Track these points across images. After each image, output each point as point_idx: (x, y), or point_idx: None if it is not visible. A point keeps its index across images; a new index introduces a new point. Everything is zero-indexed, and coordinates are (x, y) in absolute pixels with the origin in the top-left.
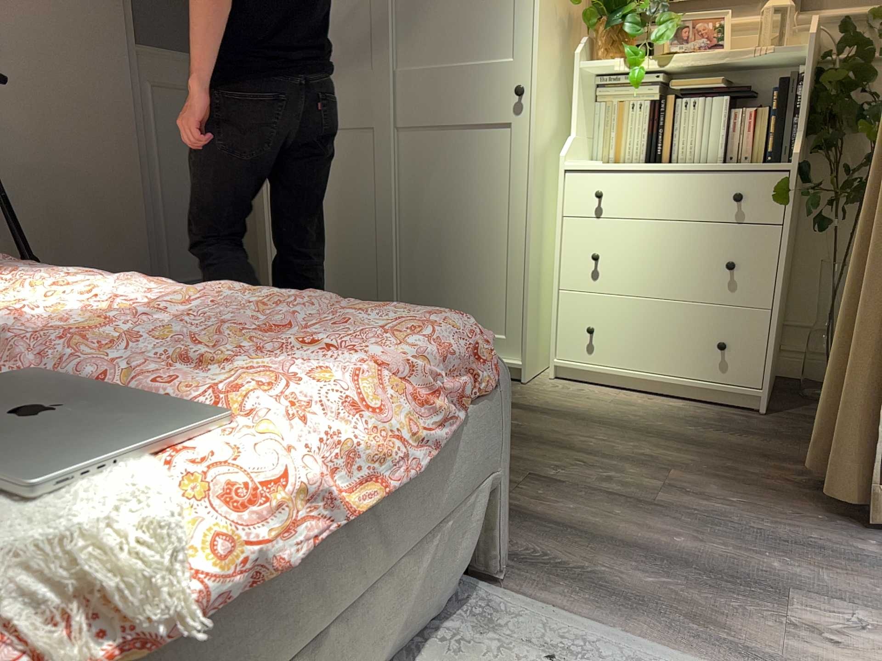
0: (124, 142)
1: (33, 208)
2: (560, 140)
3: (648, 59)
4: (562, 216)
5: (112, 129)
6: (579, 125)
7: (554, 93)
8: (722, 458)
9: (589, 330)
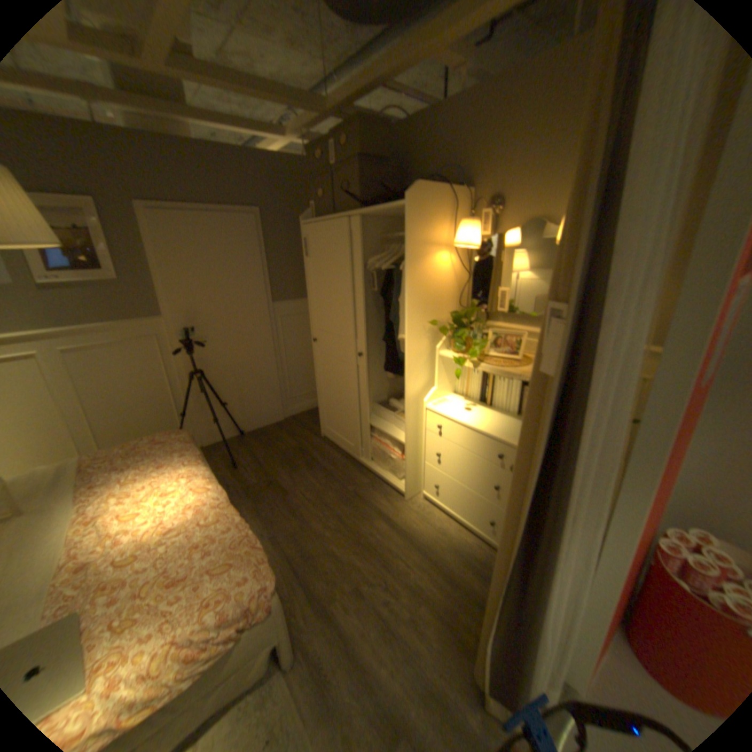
0: (265, 346)
1: (226, 380)
2: (431, 385)
3: (467, 363)
4: (425, 429)
5: (259, 342)
6: (440, 381)
7: (425, 366)
8: (458, 600)
9: (434, 486)
